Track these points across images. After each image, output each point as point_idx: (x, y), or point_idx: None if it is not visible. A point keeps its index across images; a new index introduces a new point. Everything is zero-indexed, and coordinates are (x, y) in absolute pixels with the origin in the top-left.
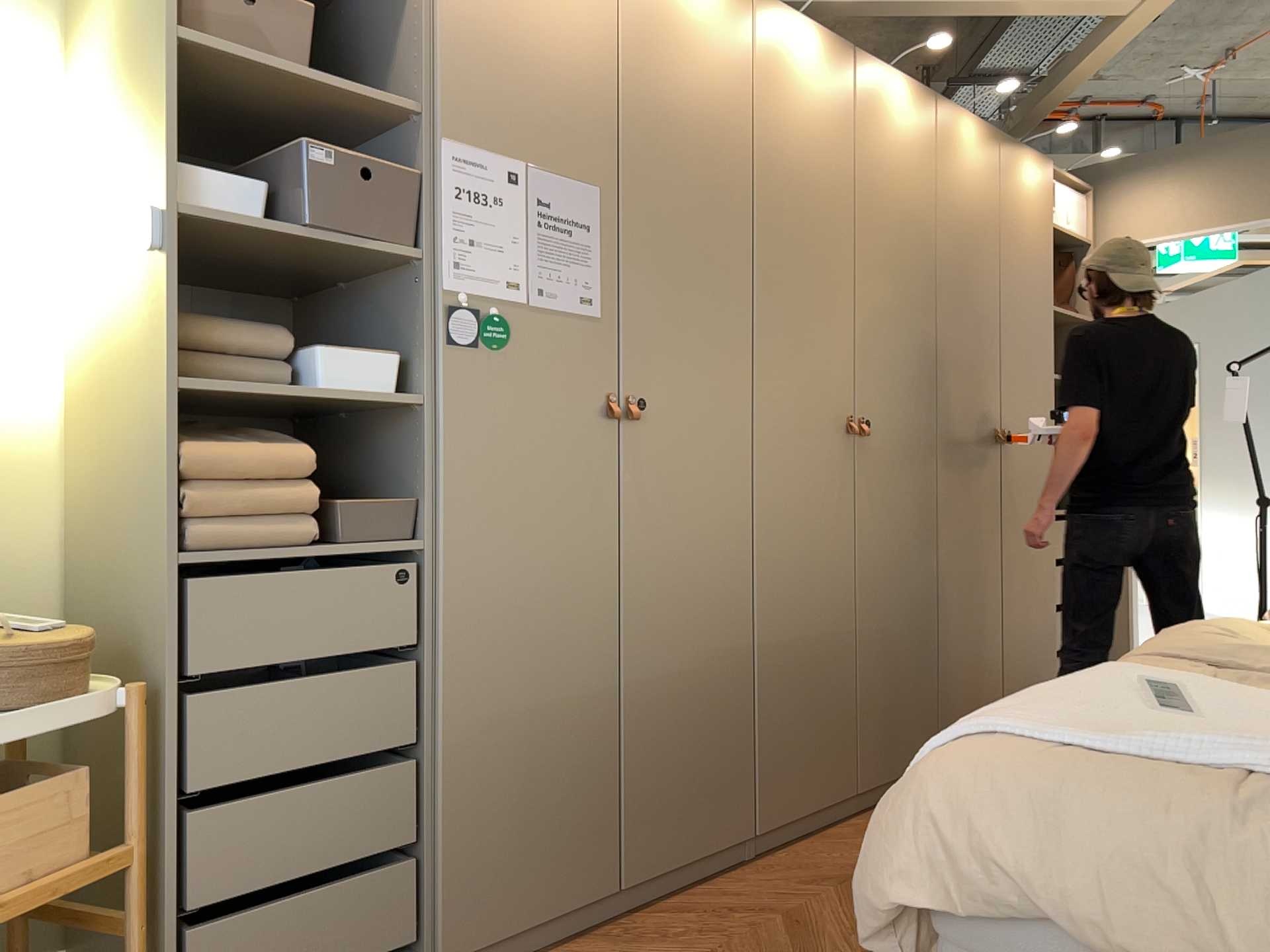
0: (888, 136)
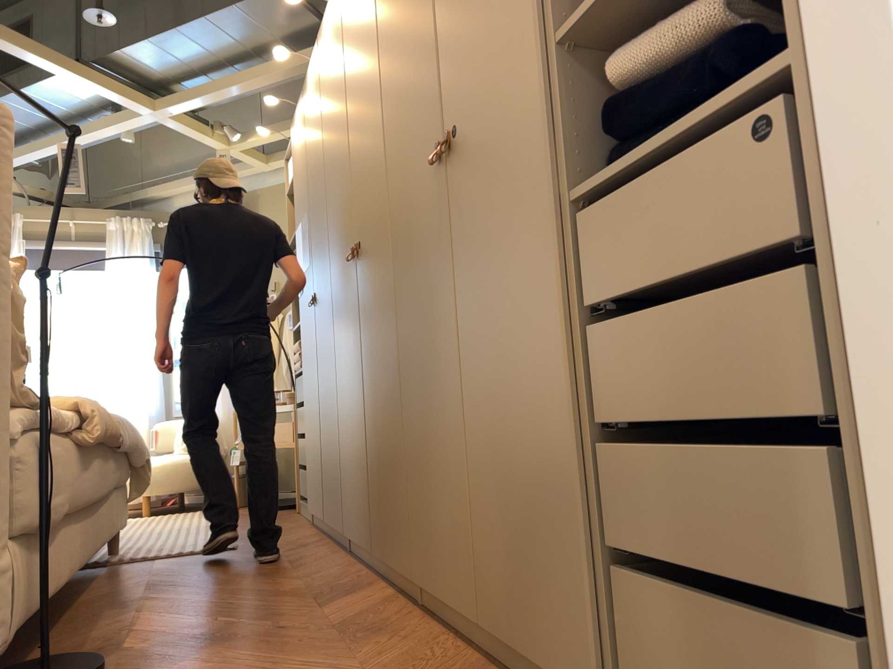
0: (354, 10)
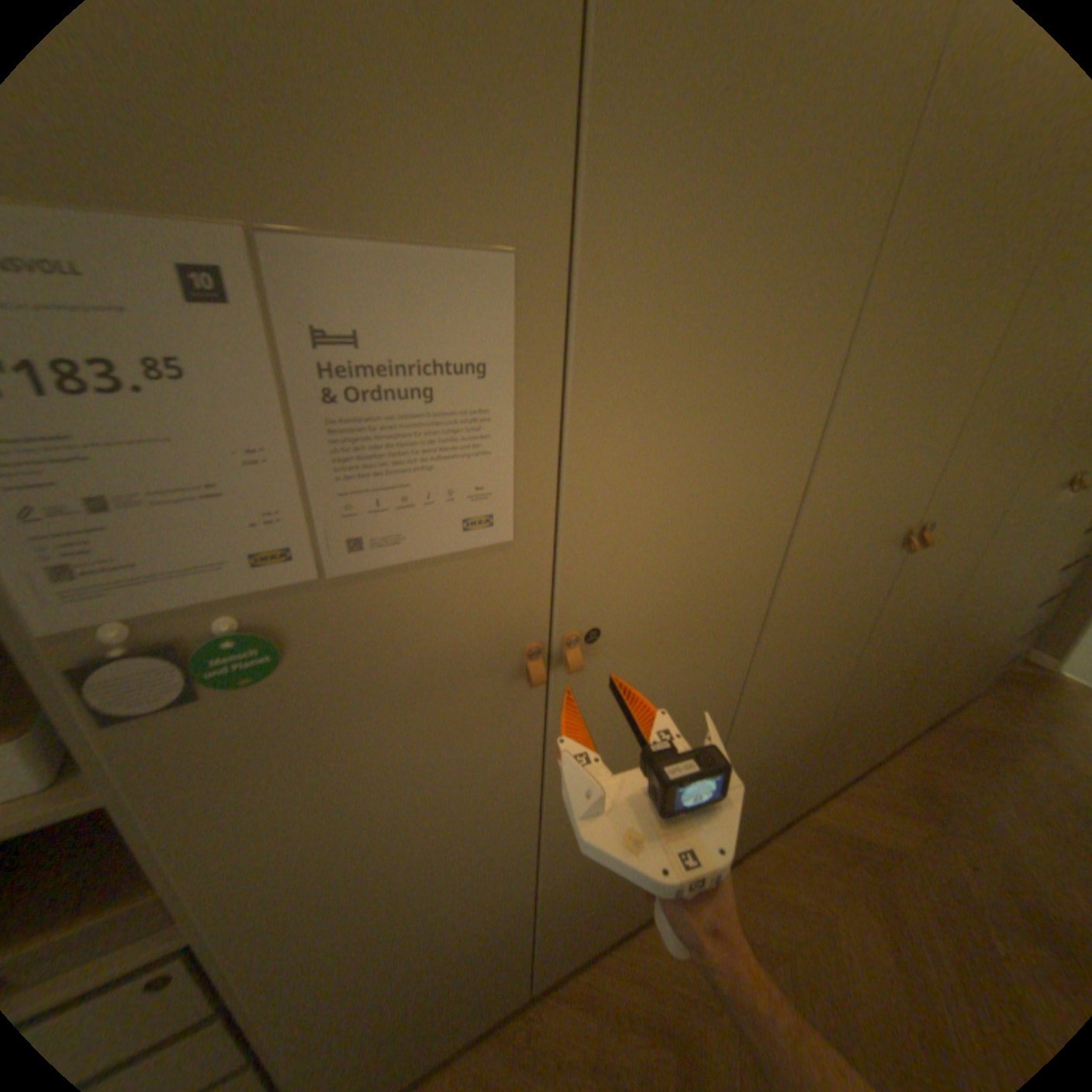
0: None
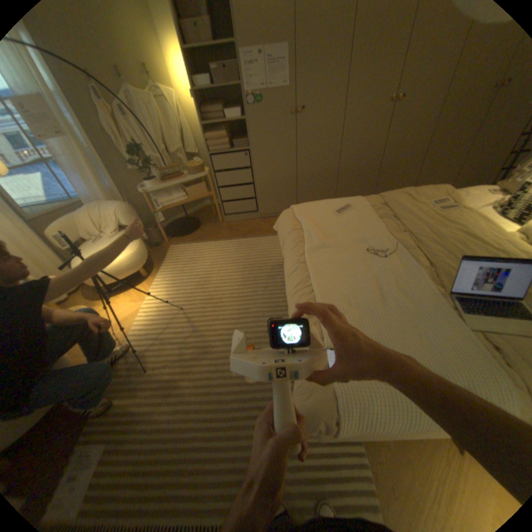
0: None
